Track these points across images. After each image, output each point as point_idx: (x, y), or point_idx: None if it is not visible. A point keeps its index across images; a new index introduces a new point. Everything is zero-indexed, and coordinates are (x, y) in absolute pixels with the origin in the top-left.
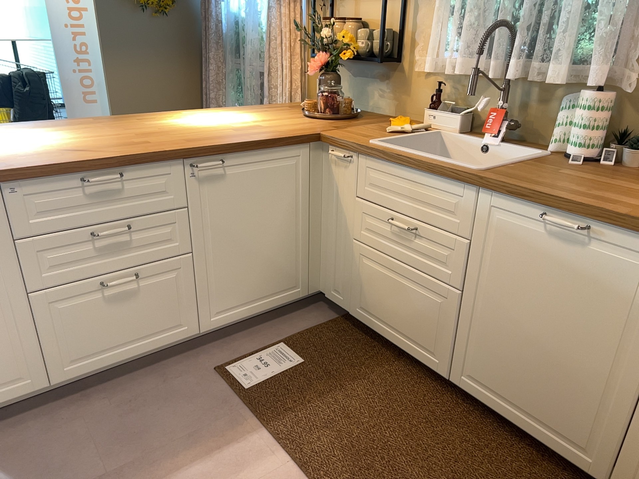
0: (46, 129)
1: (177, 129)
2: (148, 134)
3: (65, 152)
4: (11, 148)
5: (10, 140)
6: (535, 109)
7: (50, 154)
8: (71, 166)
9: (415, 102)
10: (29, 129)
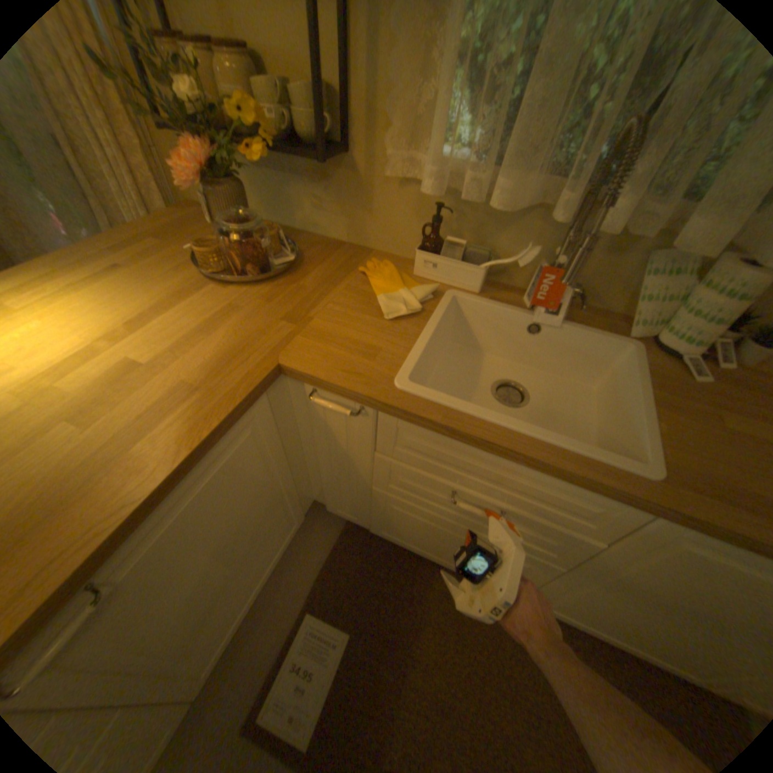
0: None
1: None
2: None
3: None
4: None
5: None
6: (604, 258)
7: None
8: None
9: (386, 224)
10: None
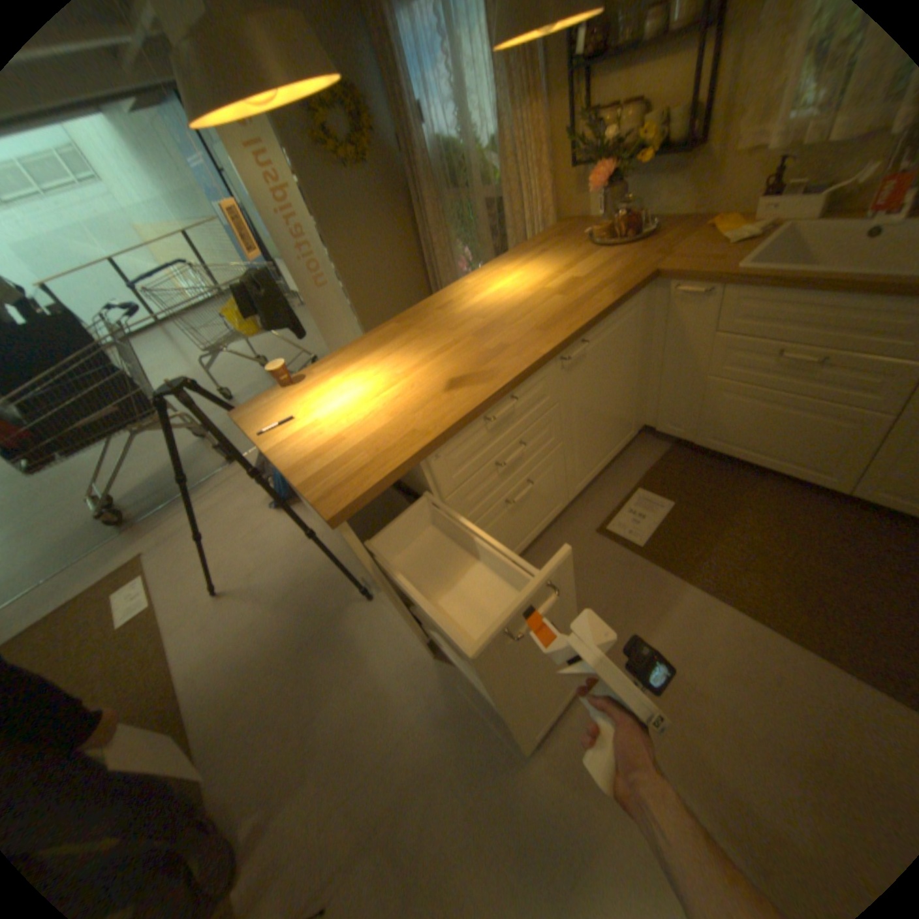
0: (370, 355)
1: (500, 312)
2: (481, 330)
3: (444, 390)
4: (381, 400)
5: (362, 386)
6: None
7: (435, 399)
8: (476, 410)
9: (731, 190)
10: (353, 360)
